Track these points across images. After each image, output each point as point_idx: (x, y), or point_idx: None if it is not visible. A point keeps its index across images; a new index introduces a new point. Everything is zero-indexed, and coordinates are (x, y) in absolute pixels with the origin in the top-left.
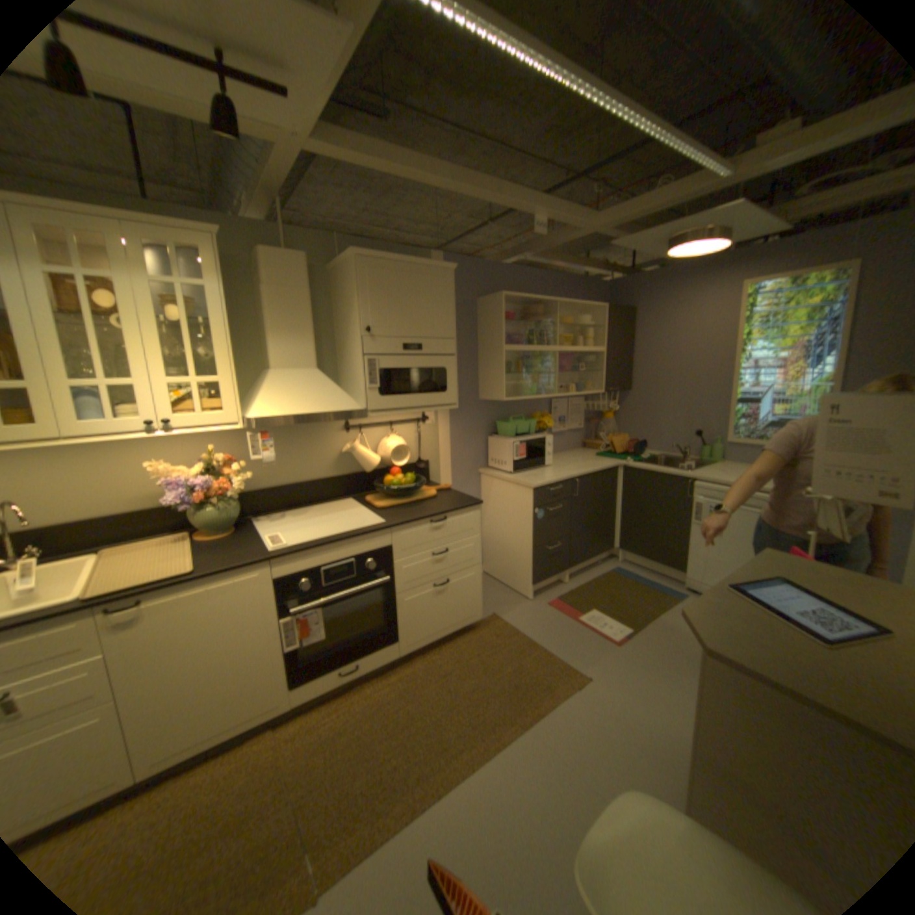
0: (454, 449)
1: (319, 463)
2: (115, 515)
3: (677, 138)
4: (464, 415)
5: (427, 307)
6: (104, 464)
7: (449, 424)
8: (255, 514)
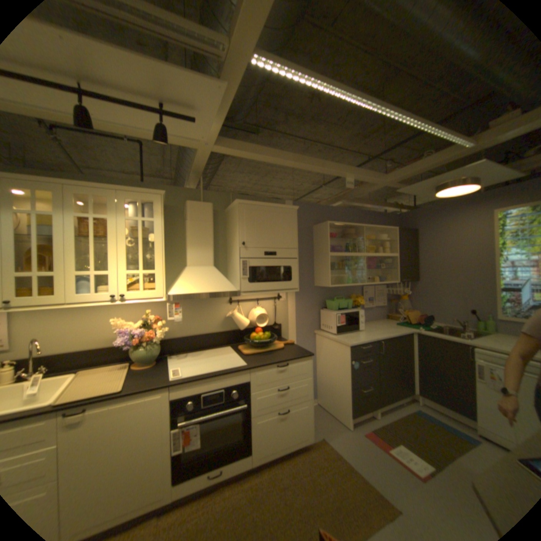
0: (298, 316)
1: (211, 322)
2: (91, 349)
3: (432, 127)
4: (304, 295)
5: (280, 230)
6: (91, 318)
7: (295, 300)
8: (170, 353)
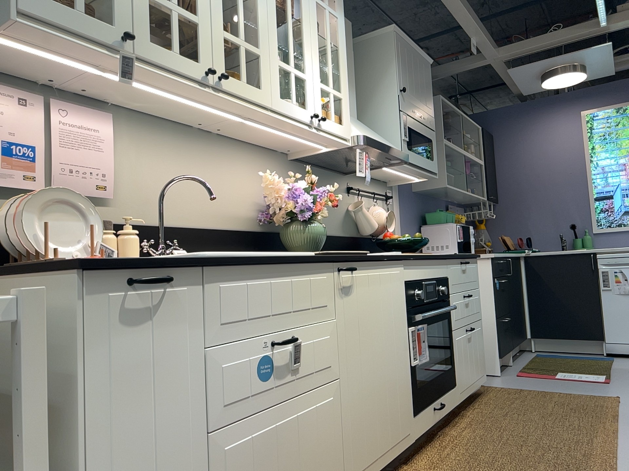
0: (404, 233)
1: (335, 219)
2: (215, 229)
3: None
4: (407, 203)
5: (423, 87)
6: (212, 171)
7: (401, 207)
8: None
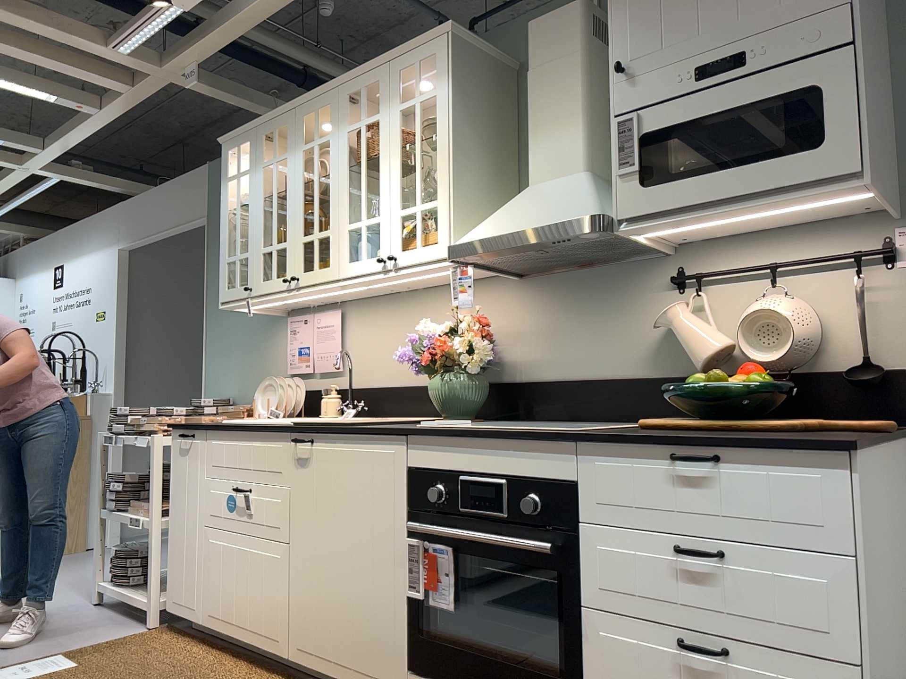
0: None
1: (624, 347)
2: (414, 386)
3: None
4: None
5: None
6: (415, 328)
7: None
8: (529, 418)
